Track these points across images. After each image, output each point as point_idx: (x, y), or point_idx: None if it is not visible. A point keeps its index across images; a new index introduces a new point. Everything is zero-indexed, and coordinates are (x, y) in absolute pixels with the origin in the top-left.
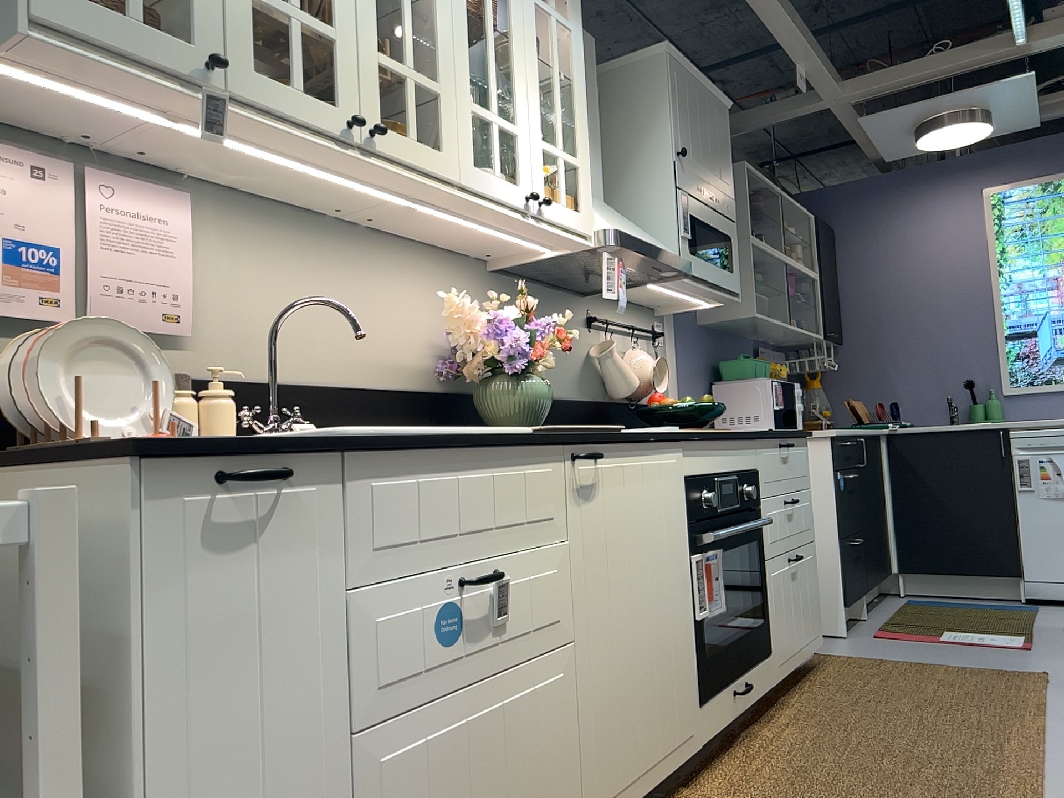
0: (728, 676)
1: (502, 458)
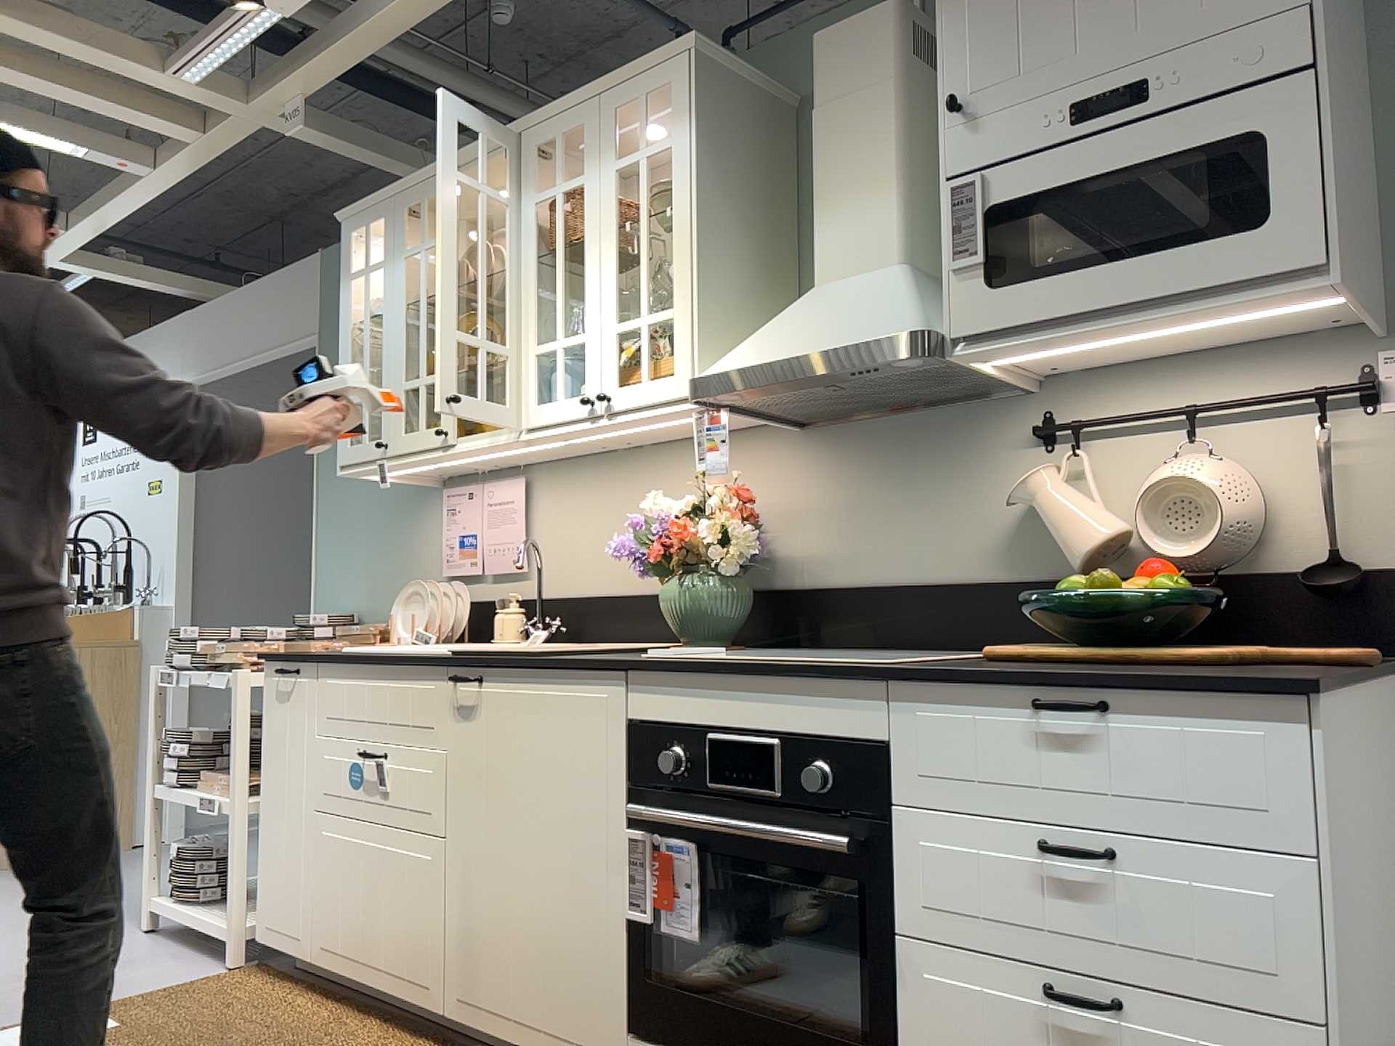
0: None
1: (396, 673)
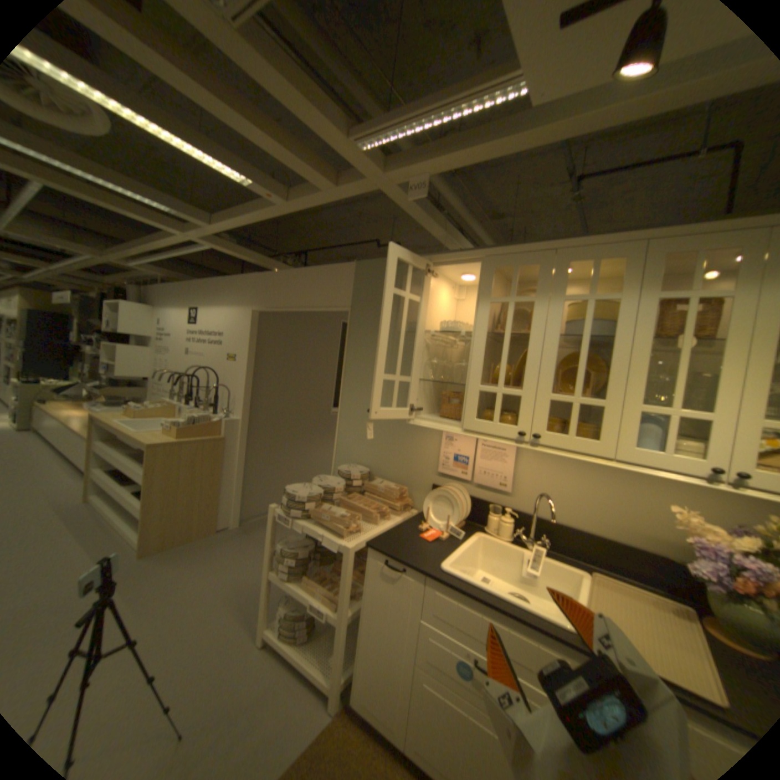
0: None
1: (520, 629)
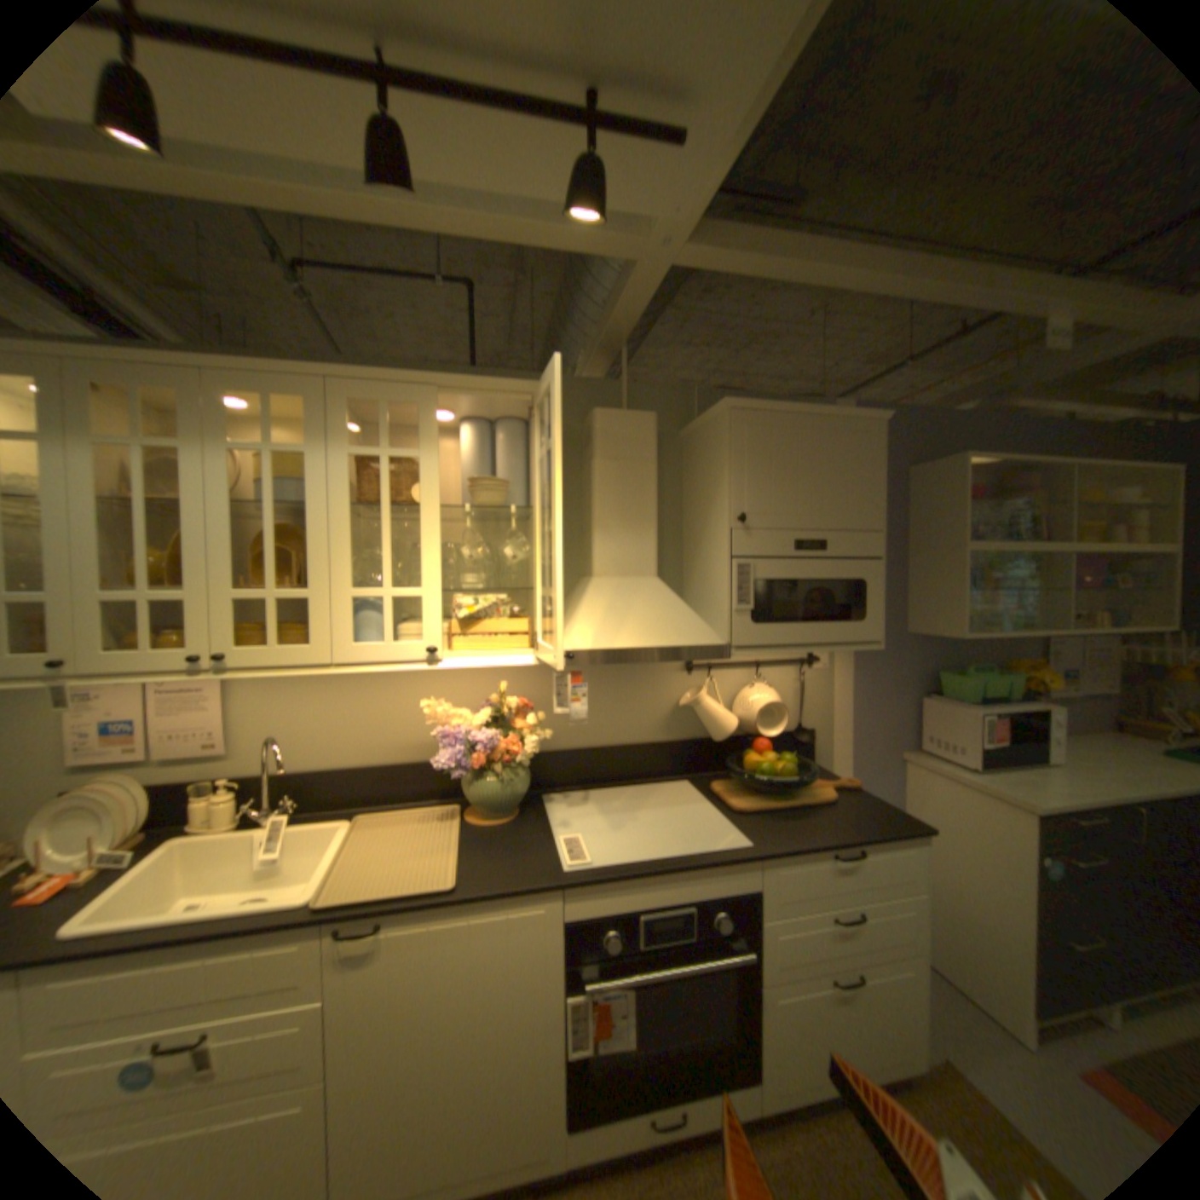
0: (639, 1107)
1: (222, 947)
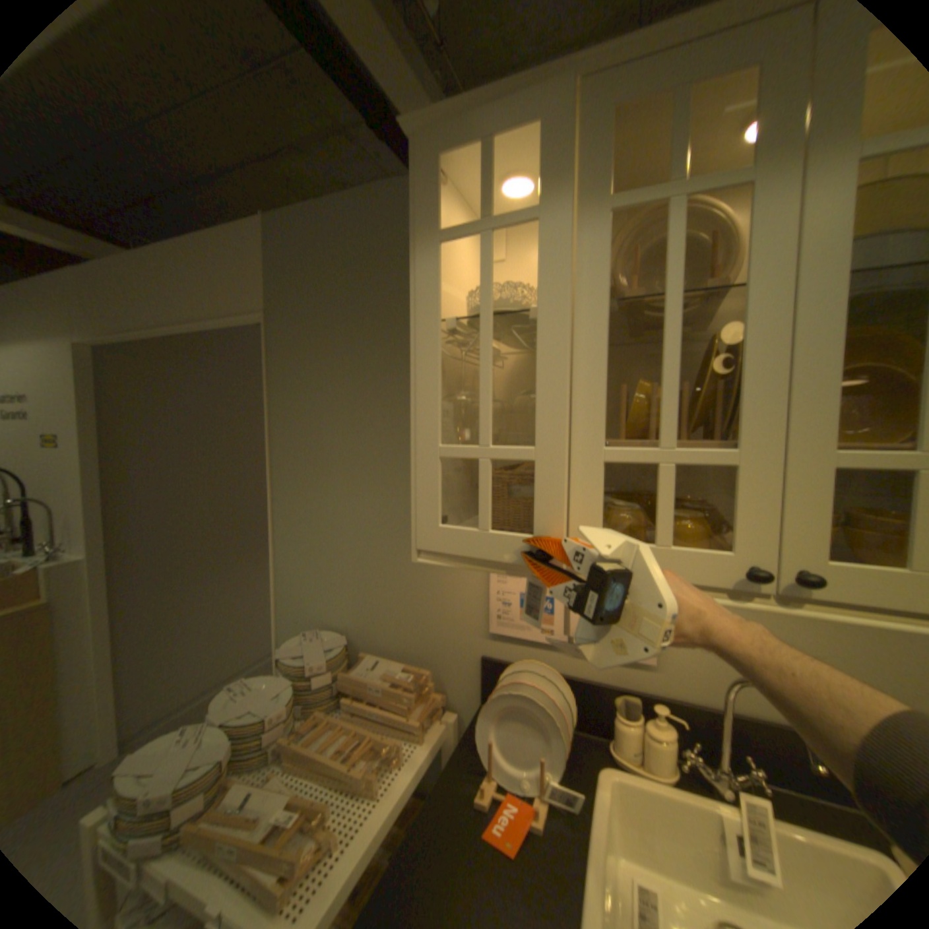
0: None
1: None
